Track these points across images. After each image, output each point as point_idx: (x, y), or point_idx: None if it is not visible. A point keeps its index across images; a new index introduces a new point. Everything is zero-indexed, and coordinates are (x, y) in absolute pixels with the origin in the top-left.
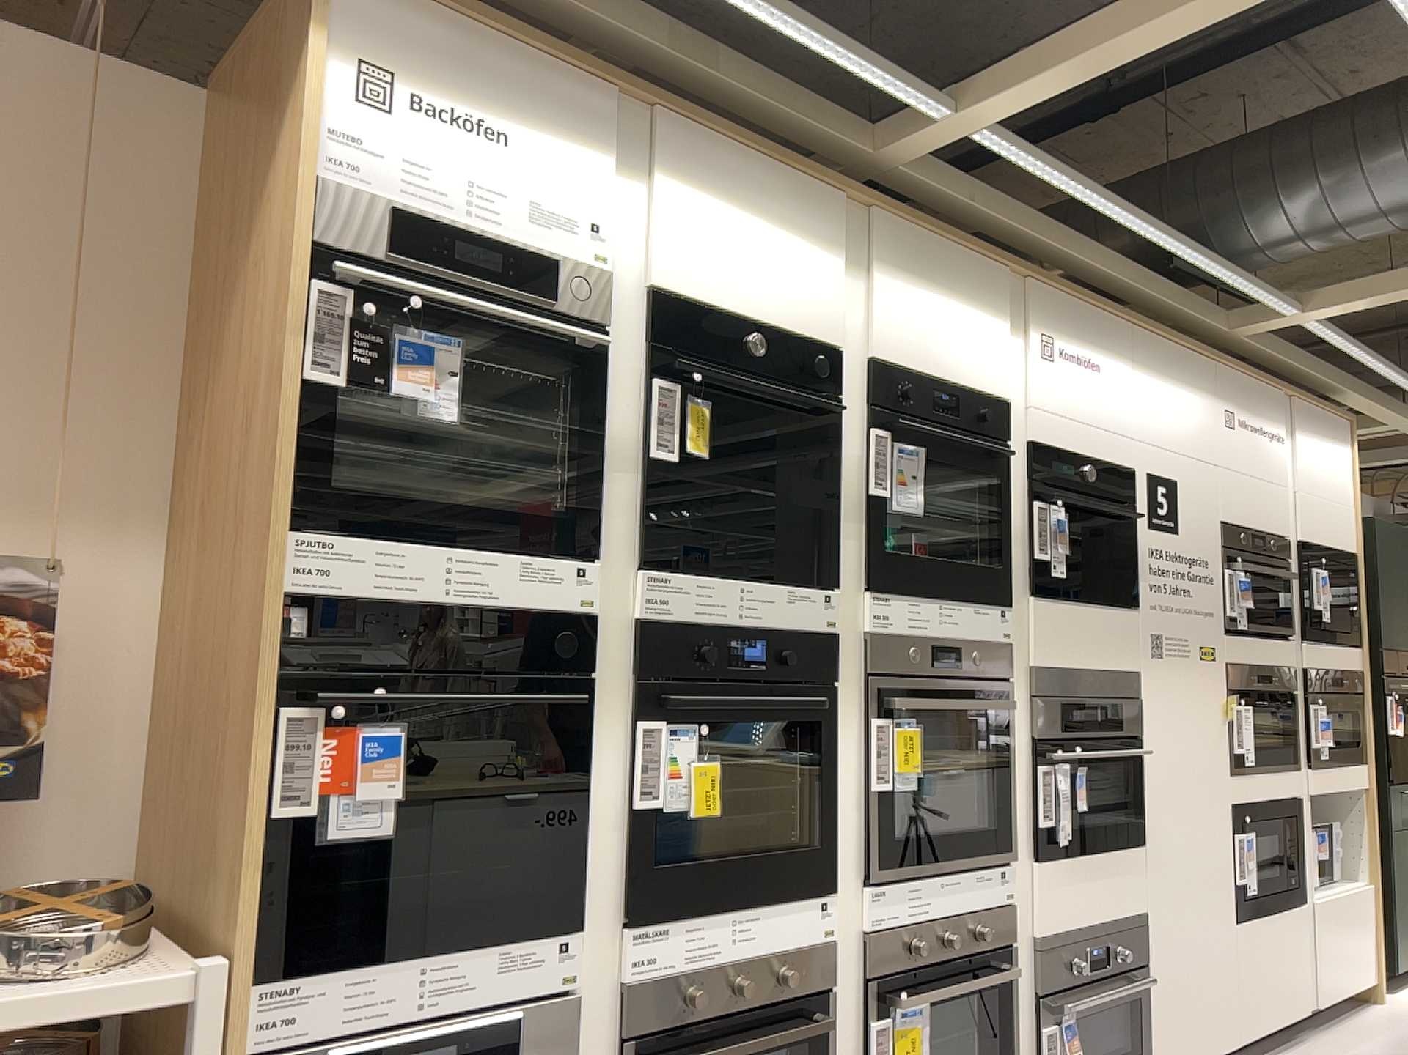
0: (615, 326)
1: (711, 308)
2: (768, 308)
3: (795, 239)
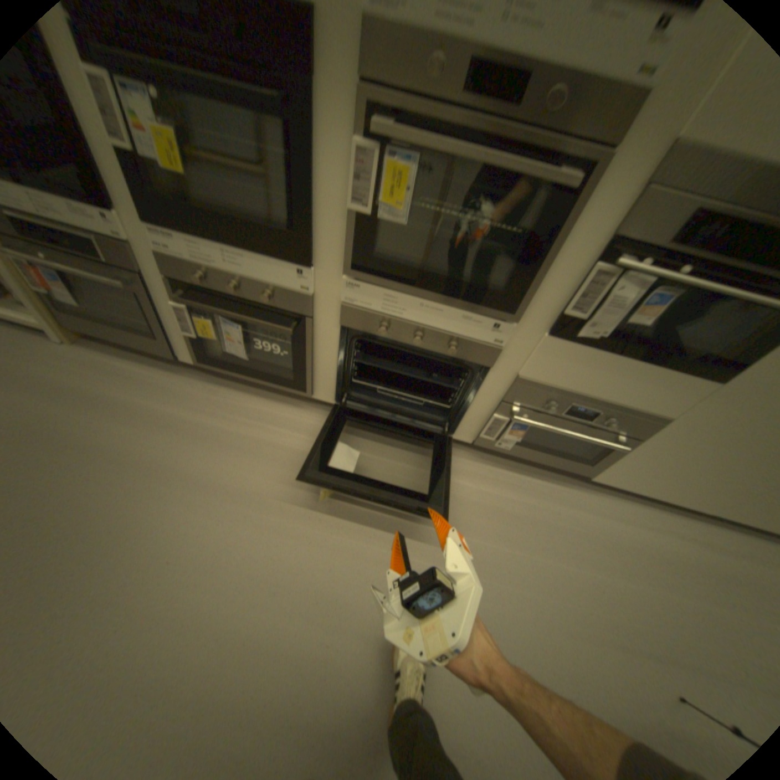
0: None
1: None
2: None
3: None
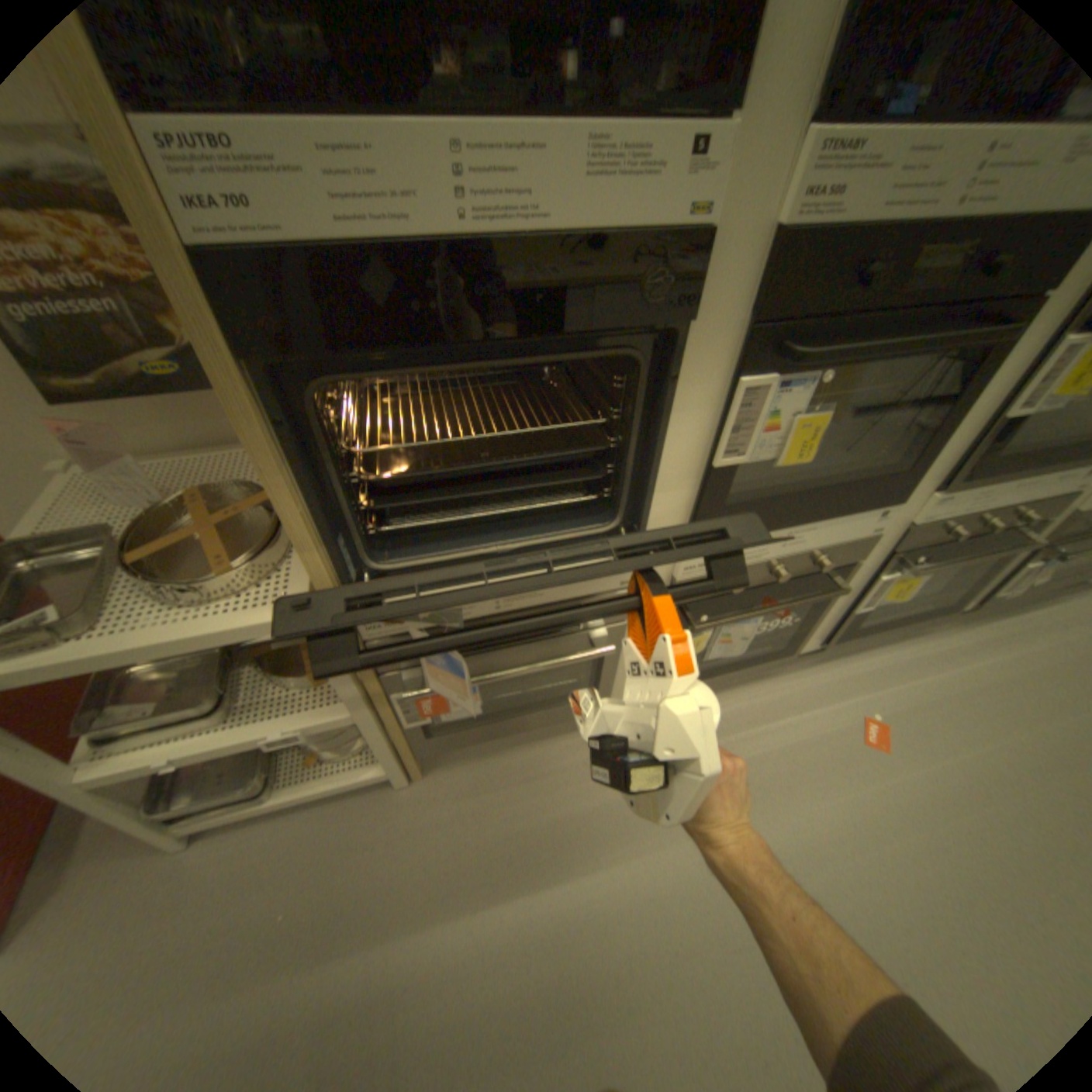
0: None
1: None
2: None
3: None
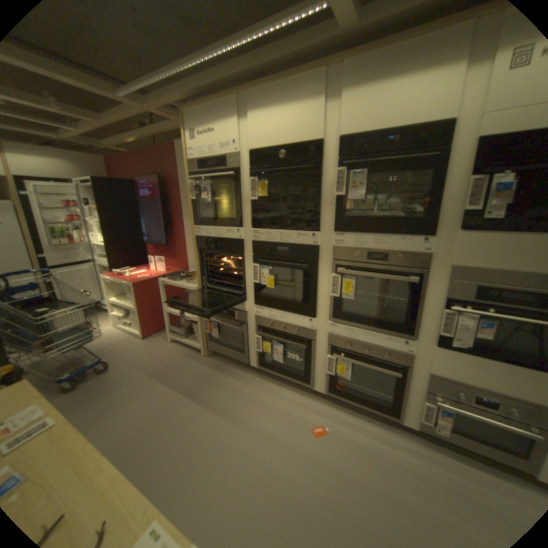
0: (240, 165)
1: (266, 146)
2: (288, 134)
3: (299, 98)
